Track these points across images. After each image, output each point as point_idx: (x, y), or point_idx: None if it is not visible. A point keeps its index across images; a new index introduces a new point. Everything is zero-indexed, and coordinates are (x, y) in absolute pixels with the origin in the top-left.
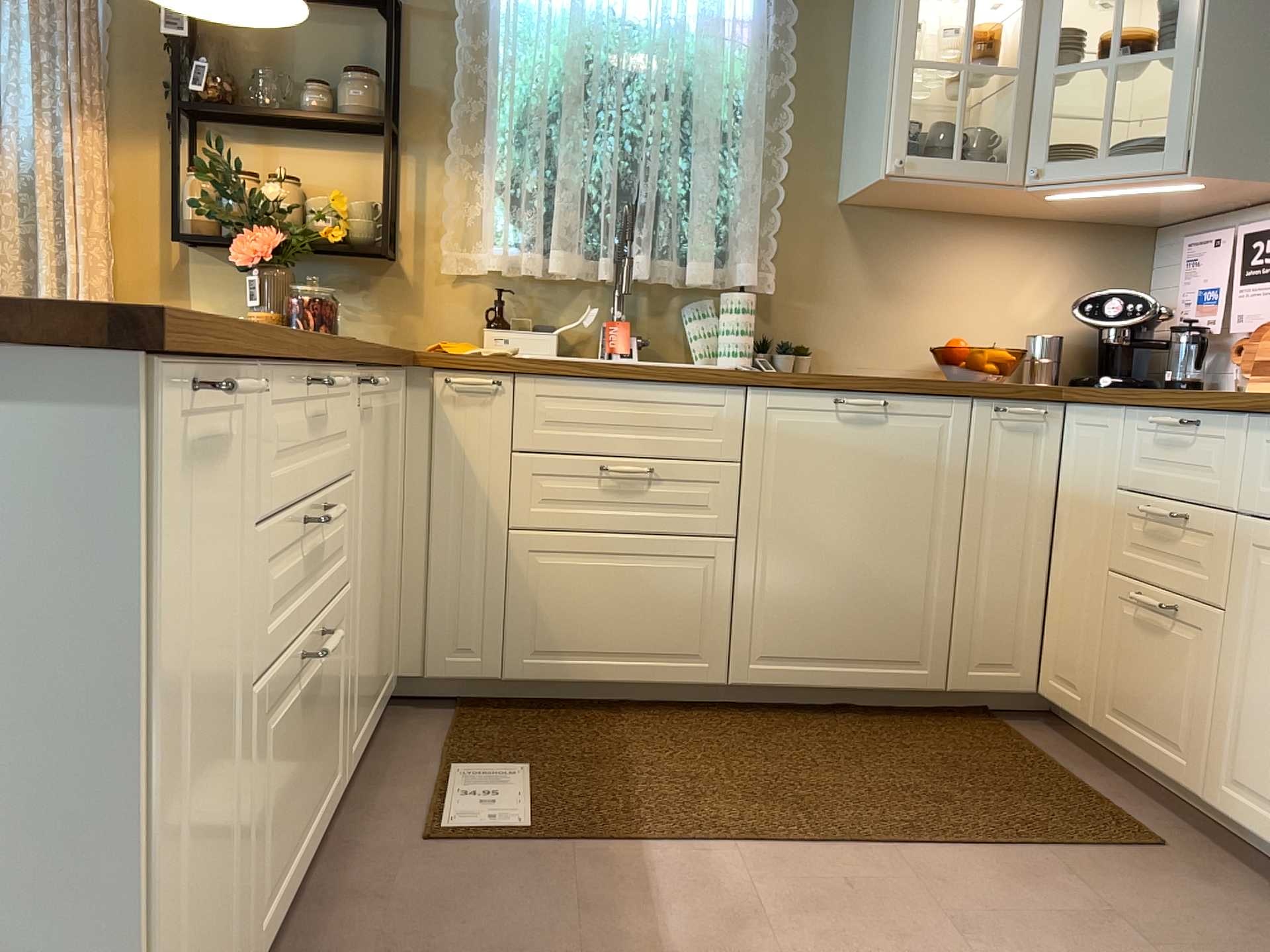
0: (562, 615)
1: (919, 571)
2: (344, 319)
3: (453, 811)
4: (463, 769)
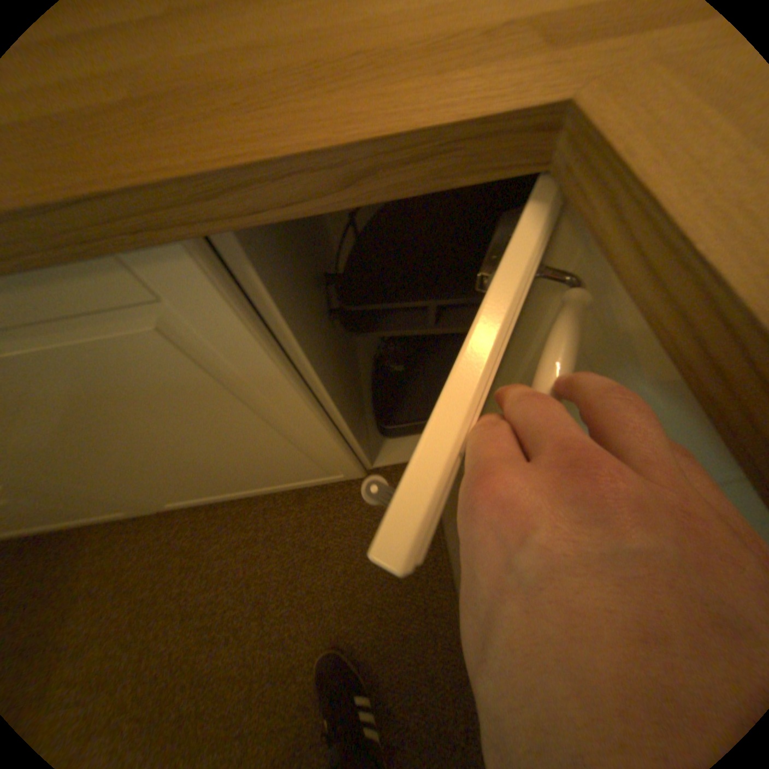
0: None
1: (284, 452)
2: None
3: None
4: None
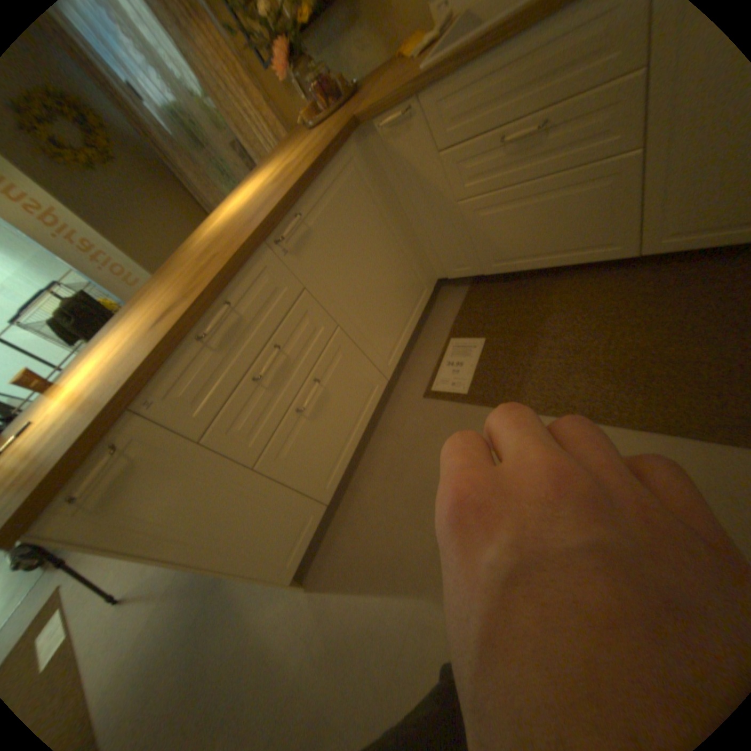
0: (507, 240)
1: None
2: (358, 52)
3: (442, 375)
4: (457, 340)
